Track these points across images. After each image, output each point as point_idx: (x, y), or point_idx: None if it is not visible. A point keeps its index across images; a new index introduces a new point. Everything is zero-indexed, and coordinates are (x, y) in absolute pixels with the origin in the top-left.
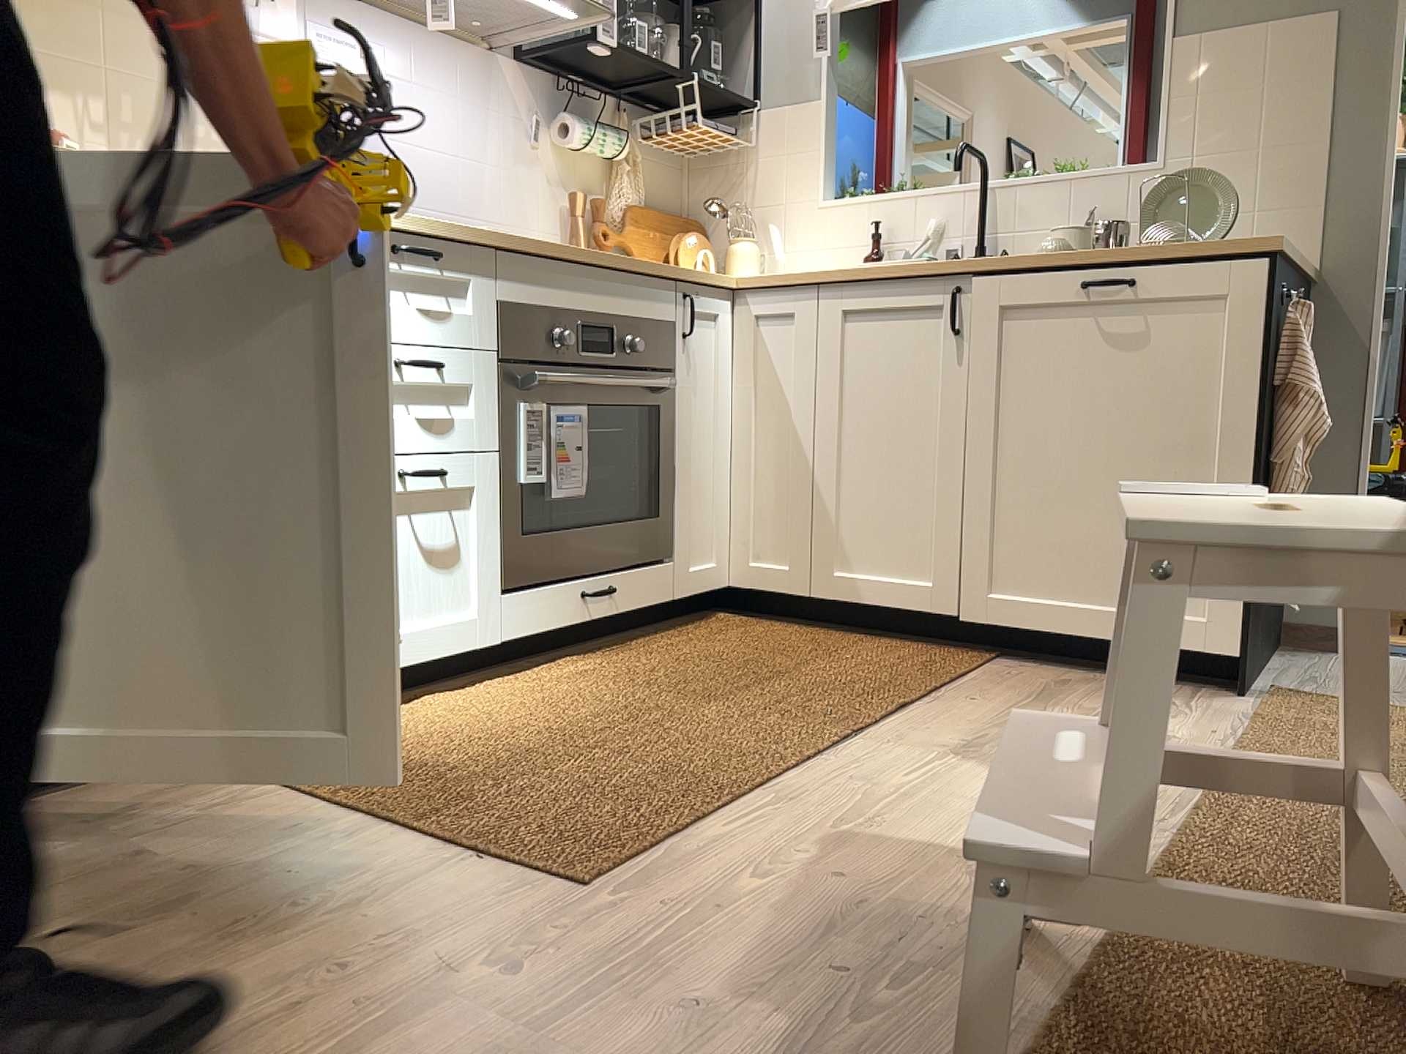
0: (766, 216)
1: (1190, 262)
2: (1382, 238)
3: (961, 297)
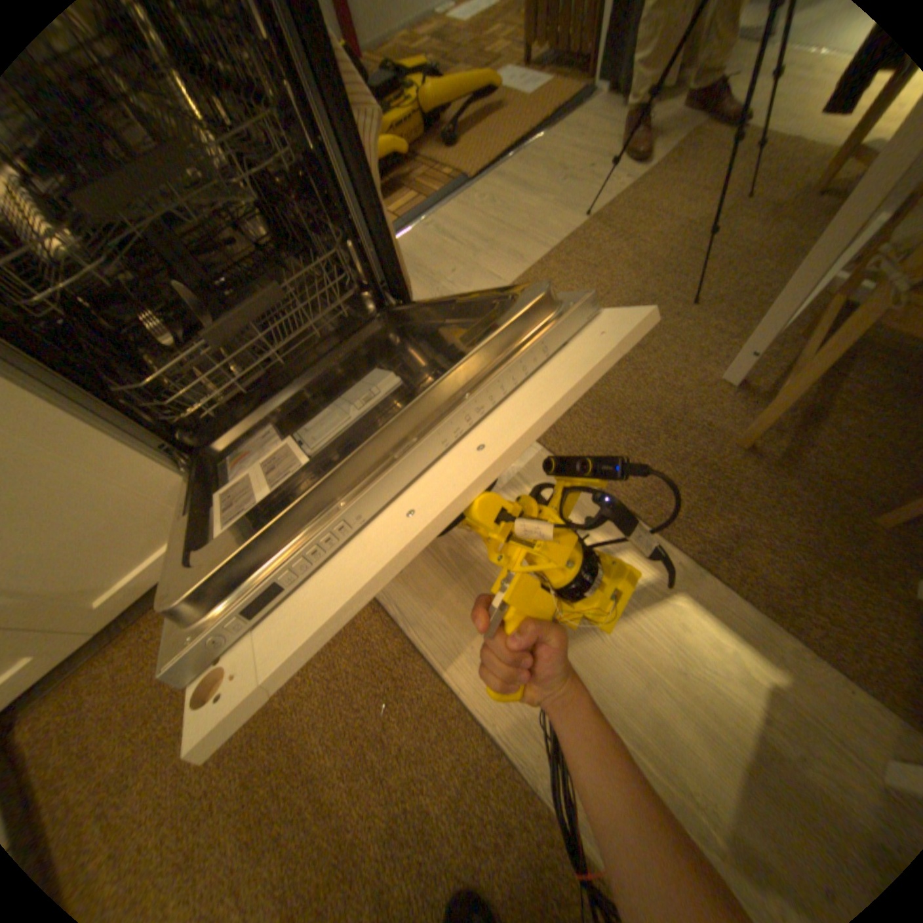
0: None
1: None
2: None
3: None
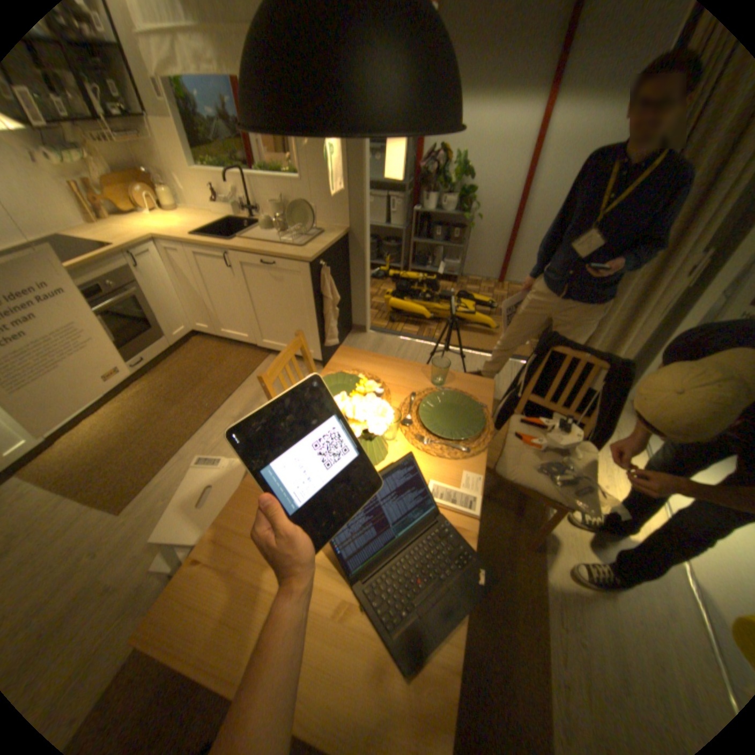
0: (170, 169)
1: (290, 259)
2: (367, 219)
3: (228, 256)
